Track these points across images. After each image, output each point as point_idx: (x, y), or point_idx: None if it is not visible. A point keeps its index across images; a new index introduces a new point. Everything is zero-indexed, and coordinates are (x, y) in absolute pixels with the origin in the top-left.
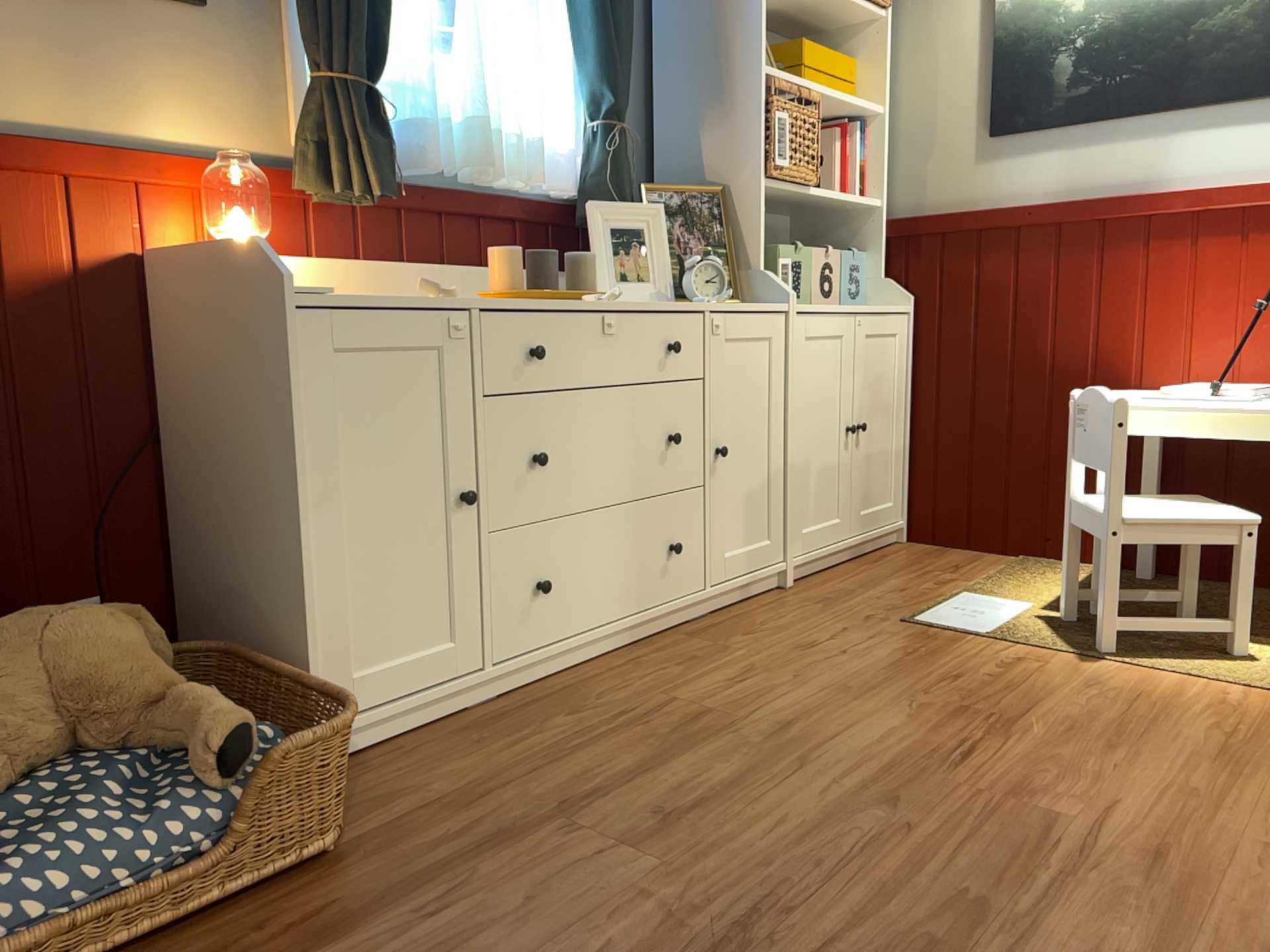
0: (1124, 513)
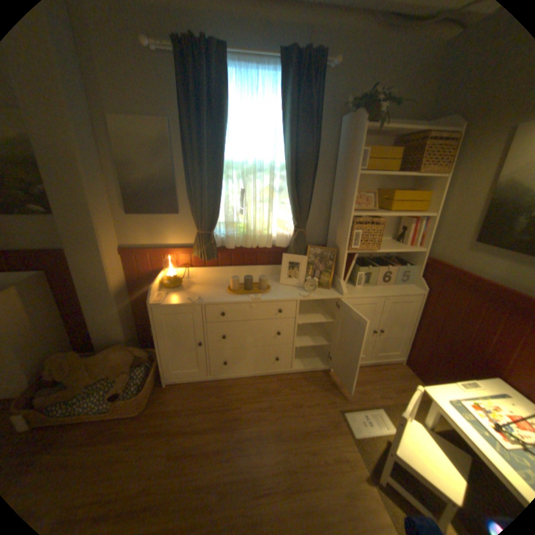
0: (402, 452)
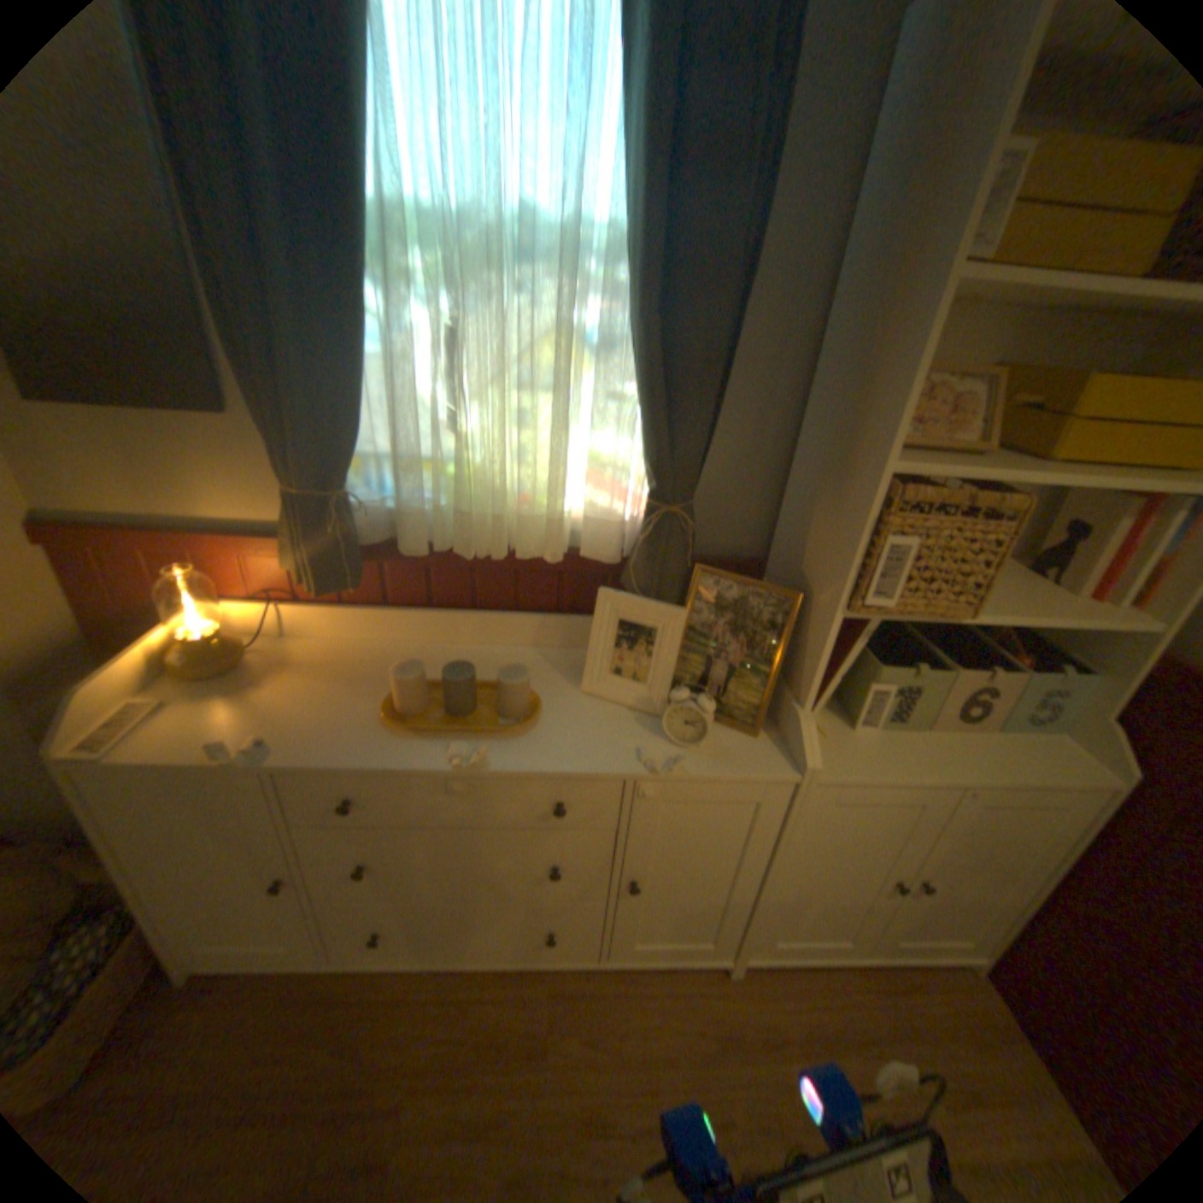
0: None
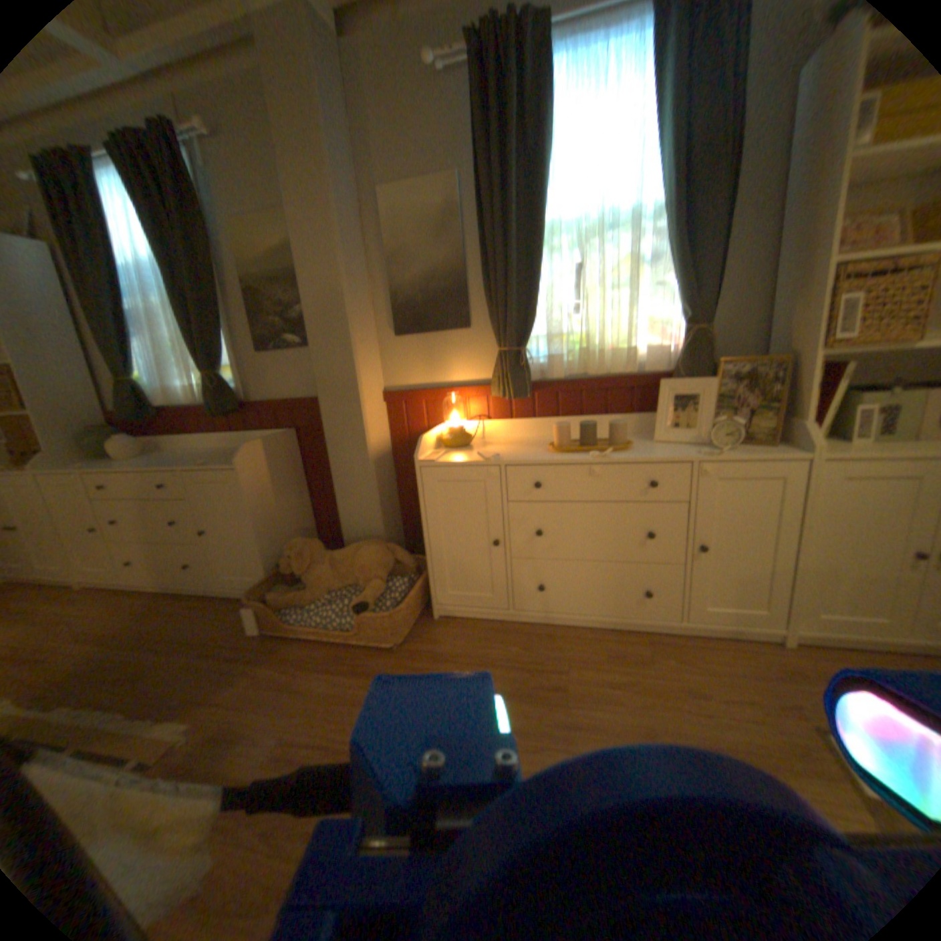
0: None
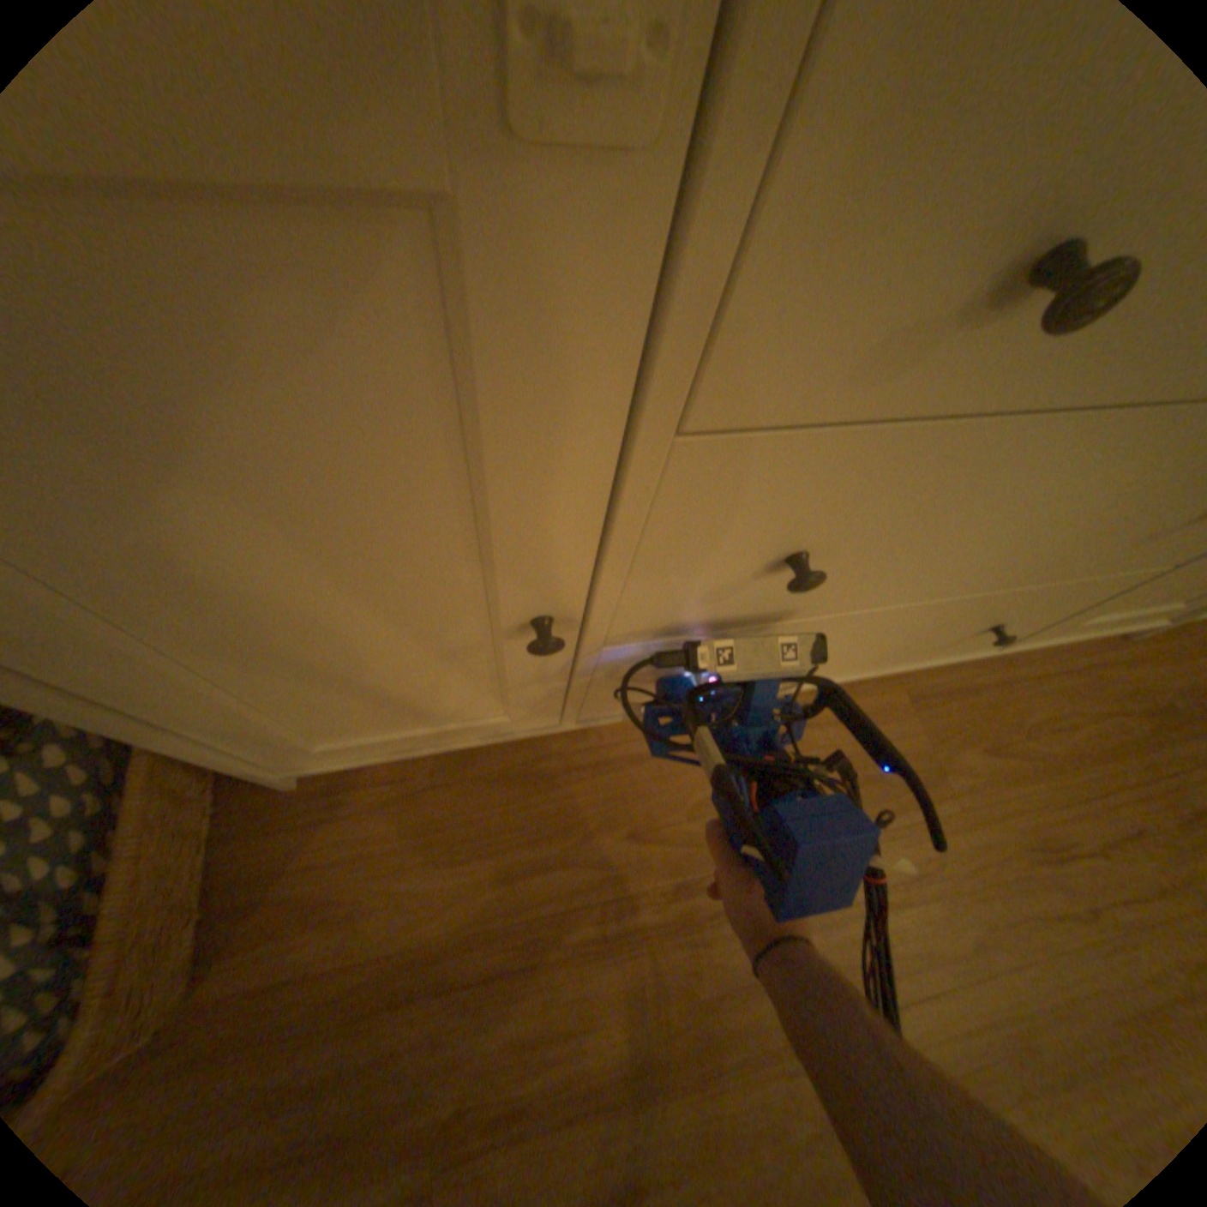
0: None
